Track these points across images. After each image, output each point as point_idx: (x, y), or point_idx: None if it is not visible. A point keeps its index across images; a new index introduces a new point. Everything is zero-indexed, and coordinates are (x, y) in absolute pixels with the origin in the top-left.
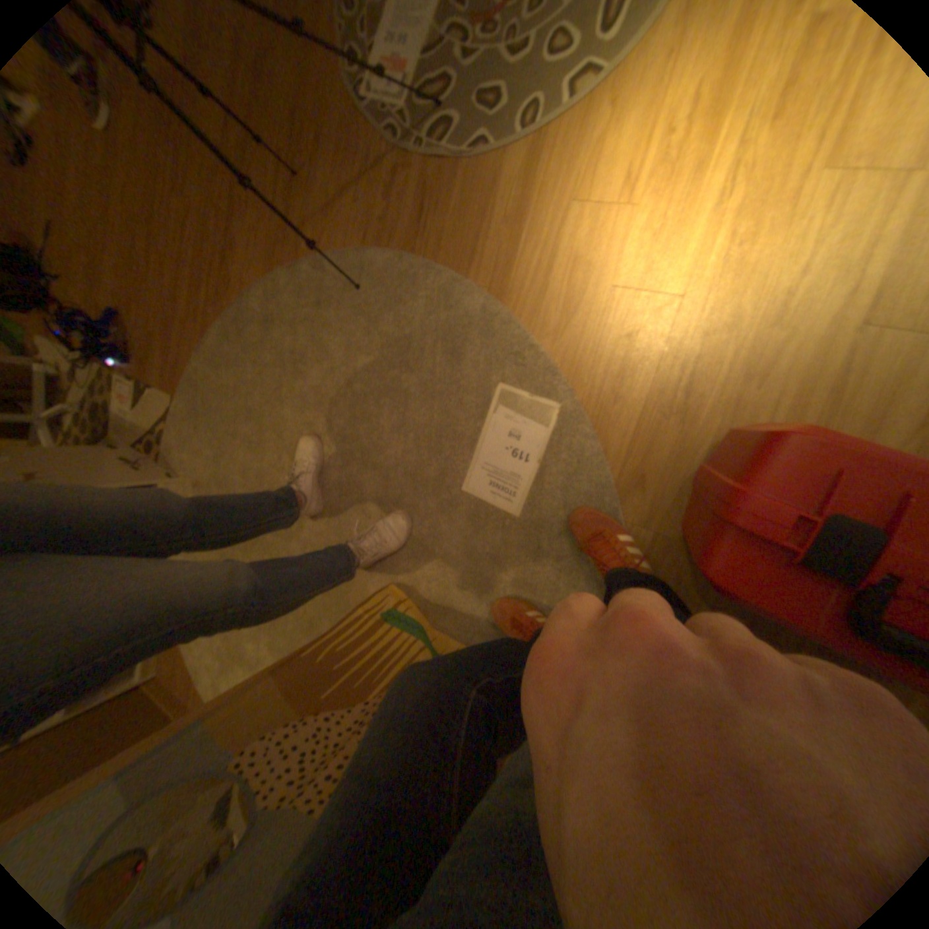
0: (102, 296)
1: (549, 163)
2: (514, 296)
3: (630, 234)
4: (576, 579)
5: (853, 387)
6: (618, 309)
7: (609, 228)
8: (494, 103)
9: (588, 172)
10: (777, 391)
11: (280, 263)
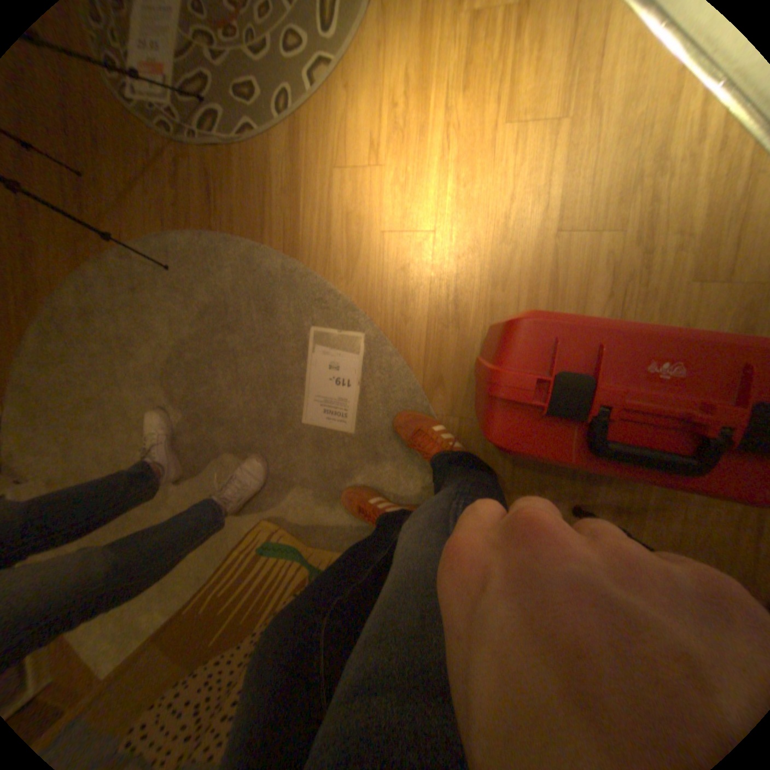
0: None
1: (308, 141)
2: (307, 253)
3: (384, 189)
4: (412, 470)
5: (563, 277)
6: (390, 249)
7: (367, 187)
8: (250, 96)
9: (340, 144)
10: (516, 290)
11: (87, 259)
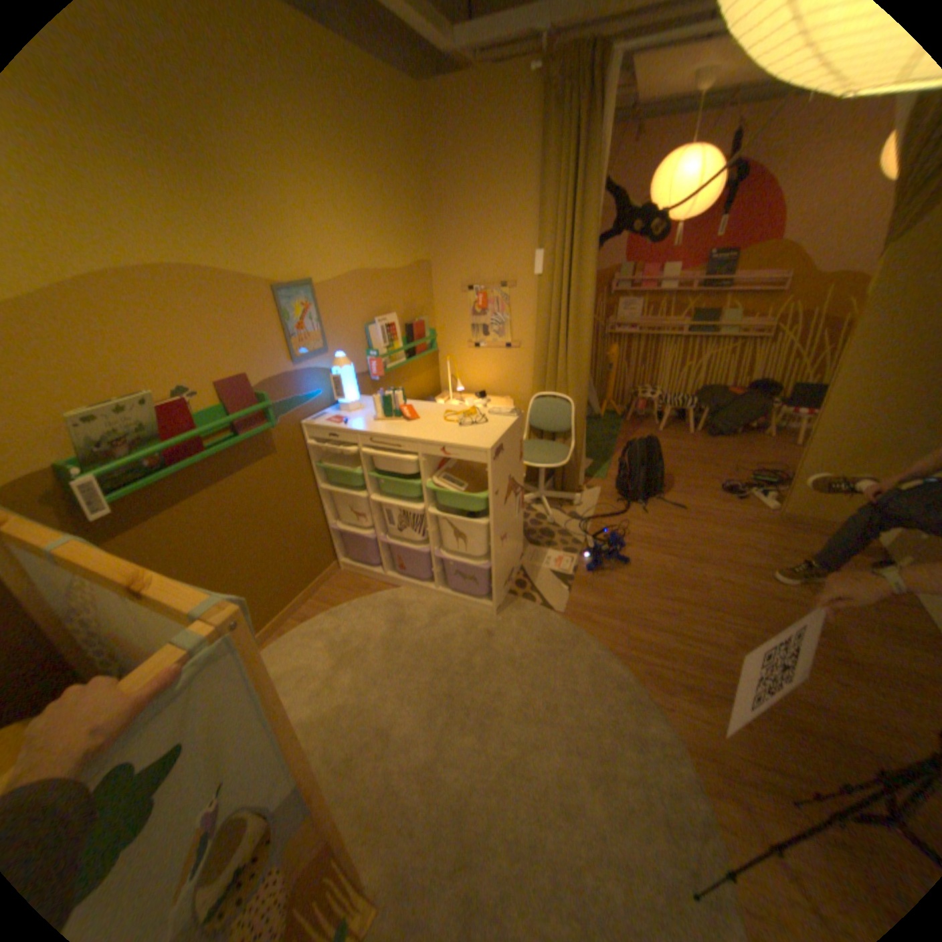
0: (637, 551)
1: None
2: None
3: None
4: None
5: None
6: None
7: None
8: None
9: None
10: None
11: (698, 769)
